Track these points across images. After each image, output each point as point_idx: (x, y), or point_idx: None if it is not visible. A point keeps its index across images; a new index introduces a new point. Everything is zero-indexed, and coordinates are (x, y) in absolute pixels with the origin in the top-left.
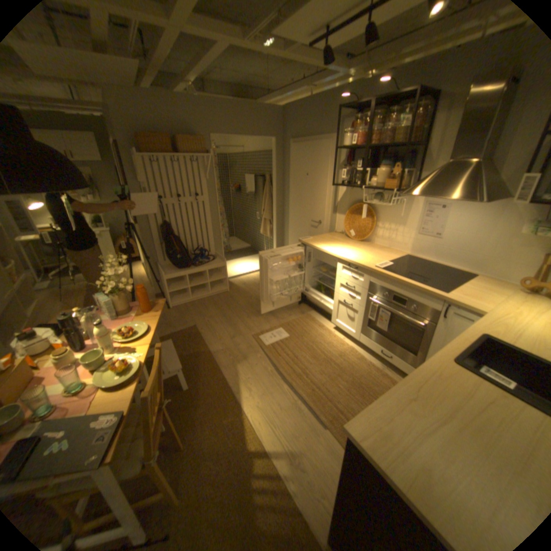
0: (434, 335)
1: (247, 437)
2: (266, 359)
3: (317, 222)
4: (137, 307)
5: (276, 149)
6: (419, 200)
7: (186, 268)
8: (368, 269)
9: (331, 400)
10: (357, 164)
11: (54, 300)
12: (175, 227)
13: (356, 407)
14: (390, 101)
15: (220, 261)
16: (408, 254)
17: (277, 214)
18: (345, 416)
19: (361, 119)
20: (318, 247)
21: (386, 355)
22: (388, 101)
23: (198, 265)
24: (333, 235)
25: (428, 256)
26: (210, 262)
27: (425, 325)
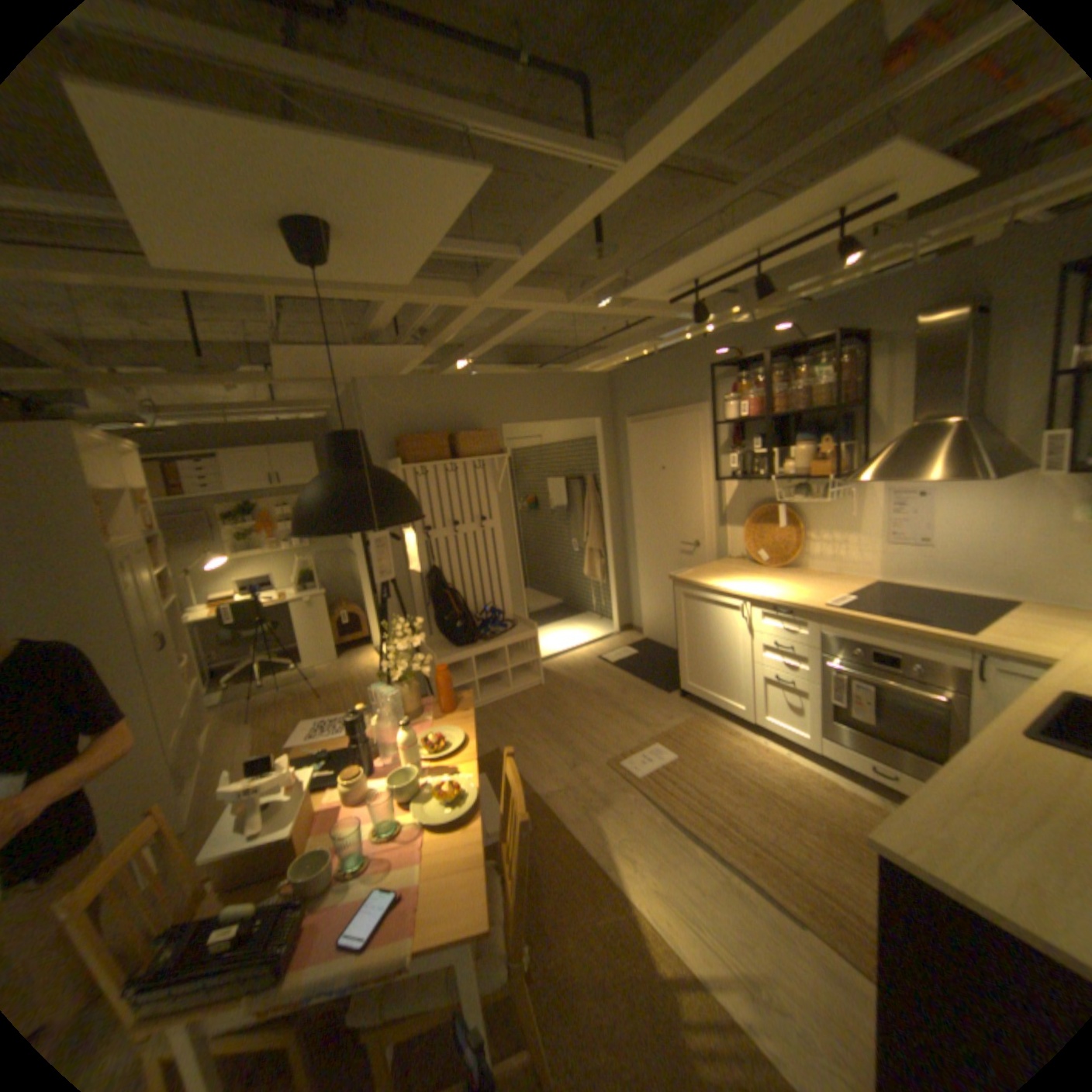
0: (972, 720)
1: (650, 951)
2: (647, 804)
3: (691, 545)
4: (426, 707)
5: (600, 434)
6: (874, 488)
7: (469, 646)
8: (812, 612)
9: (798, 871)
10: (750, 444)
11: (235, 725)
12: (447, 575)
13: (853, 883)
14: (790, 350)
15: (526, 629)
16: (876, 580)
17: (611, 538)
18: (836, 901)
19: (747, 379)
20: (708, 584)
21: (884, 777)
22: (787, 351)
23: (489, 638)
24: (726, 563)
25: (915, 581)
26: (507, 632)
27: (948, 701)
